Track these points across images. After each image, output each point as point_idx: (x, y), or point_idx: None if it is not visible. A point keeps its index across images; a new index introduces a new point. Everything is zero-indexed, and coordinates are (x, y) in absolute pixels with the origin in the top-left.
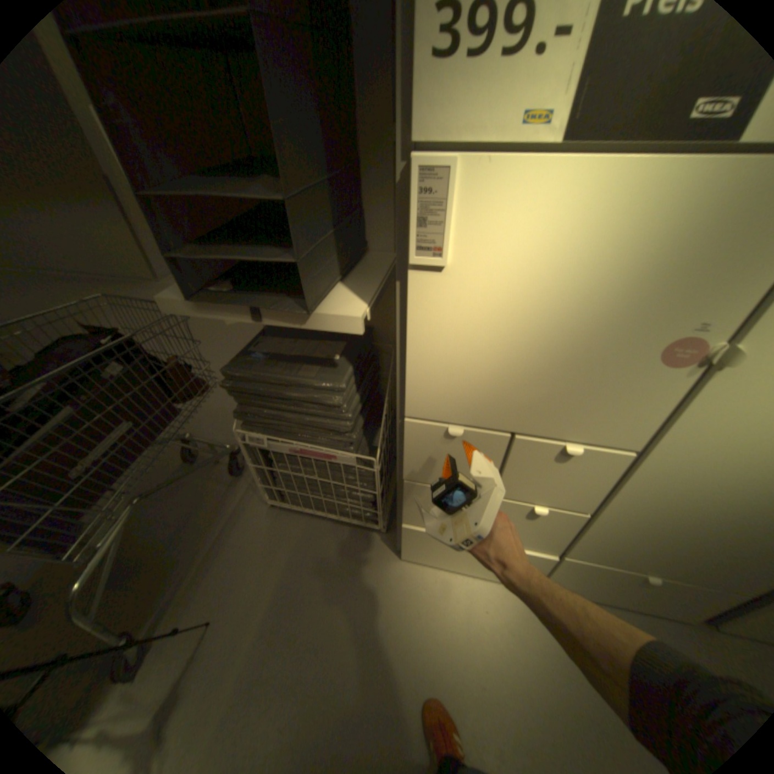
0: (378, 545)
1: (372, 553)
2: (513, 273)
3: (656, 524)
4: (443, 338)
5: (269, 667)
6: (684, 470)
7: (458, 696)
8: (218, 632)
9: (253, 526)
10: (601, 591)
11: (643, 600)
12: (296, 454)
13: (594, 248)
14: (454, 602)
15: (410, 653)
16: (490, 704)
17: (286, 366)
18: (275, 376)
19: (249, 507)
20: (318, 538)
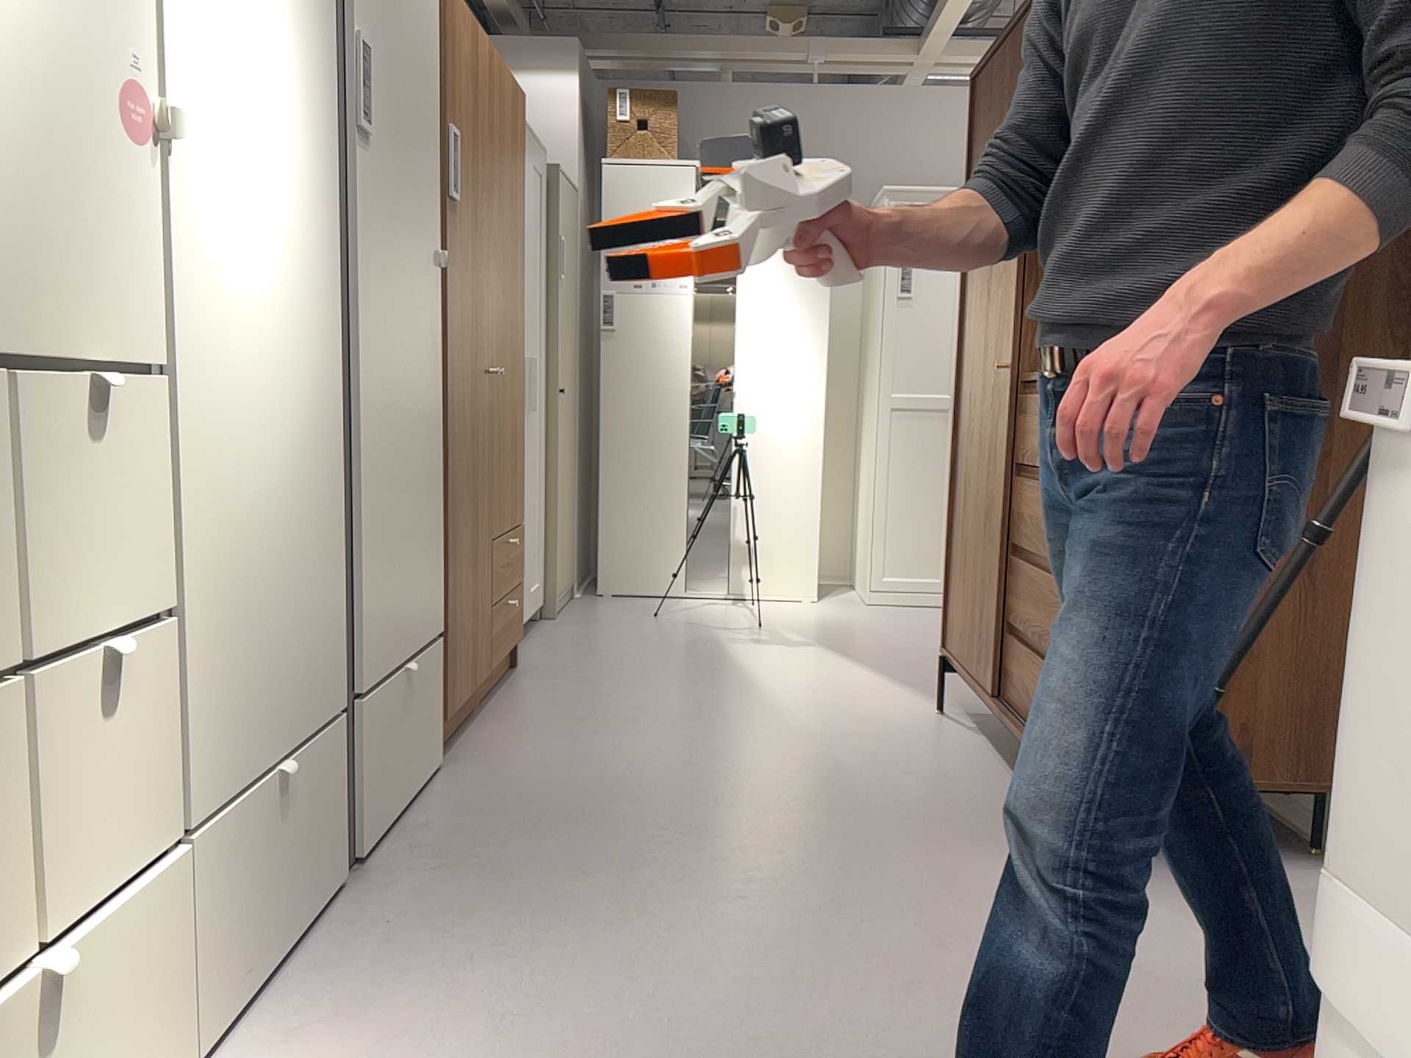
0: None
1: None
2: None
3: (225, 582)
4: None
5: None
6: (200, 400)
7: None
8: None
9: None
10: (252, 912)
11: (291, 870)
12: None
13: None
14: None
15: None
16: None
17: None
18: None
19: None
20: None
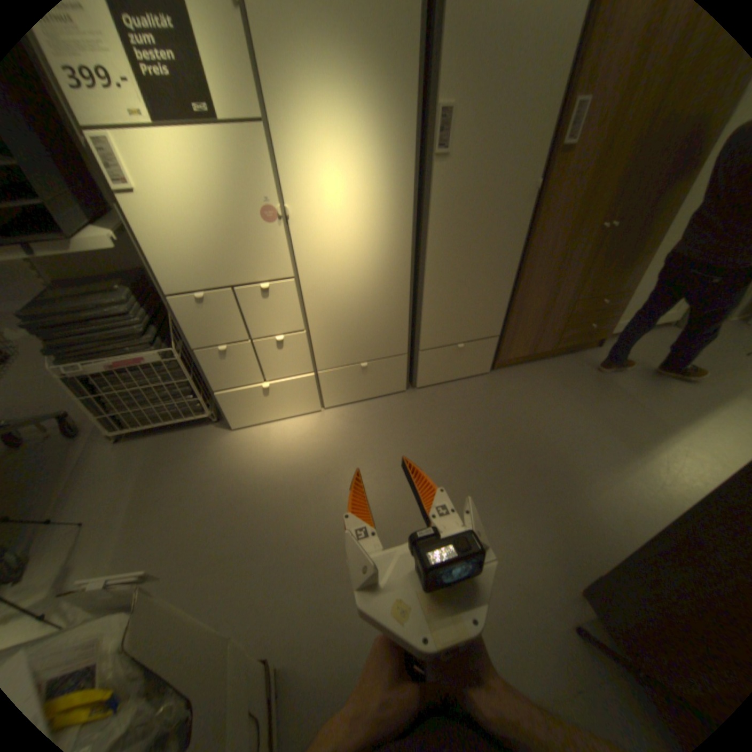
0: (213, 430)
1: (209, 436)
2: (170, 188)
3: (335, 323)
4: (157, 233)
5: (144, 521)
6: (318, 282)
7: (281, 473)
8: (93, 524)
9: (102, 460)
10: (350, 388)
11: (371, 384)
12: (112, 370)
13: (197, 170)
14: (273, 436)
15: (248, 470)
16: (301, 468)
17: (74, 300)
18: (67, 307)
19: (93, 451)
20: (163, 445)
